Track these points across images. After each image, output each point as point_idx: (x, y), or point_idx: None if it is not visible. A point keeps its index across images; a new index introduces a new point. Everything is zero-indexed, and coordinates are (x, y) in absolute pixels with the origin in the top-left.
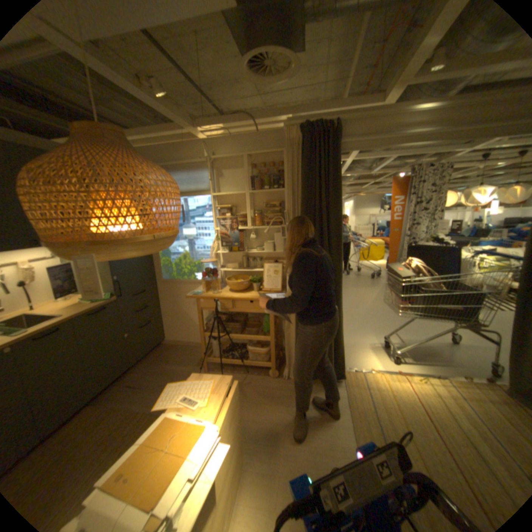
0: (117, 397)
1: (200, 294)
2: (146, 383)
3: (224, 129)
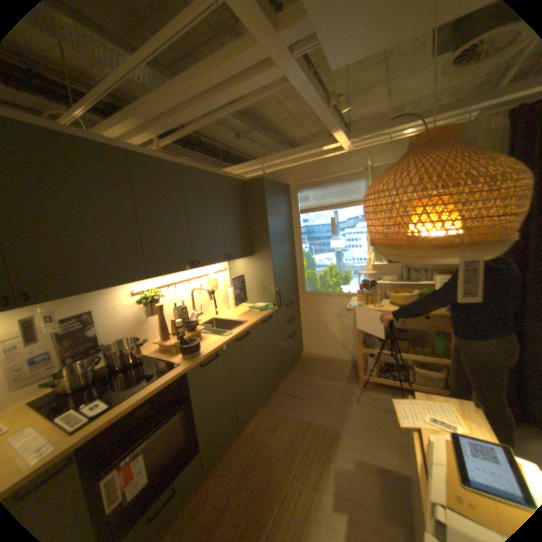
0: (281, 403)
1: (360, 307)
2: (303, 393)
3: (387, 135)
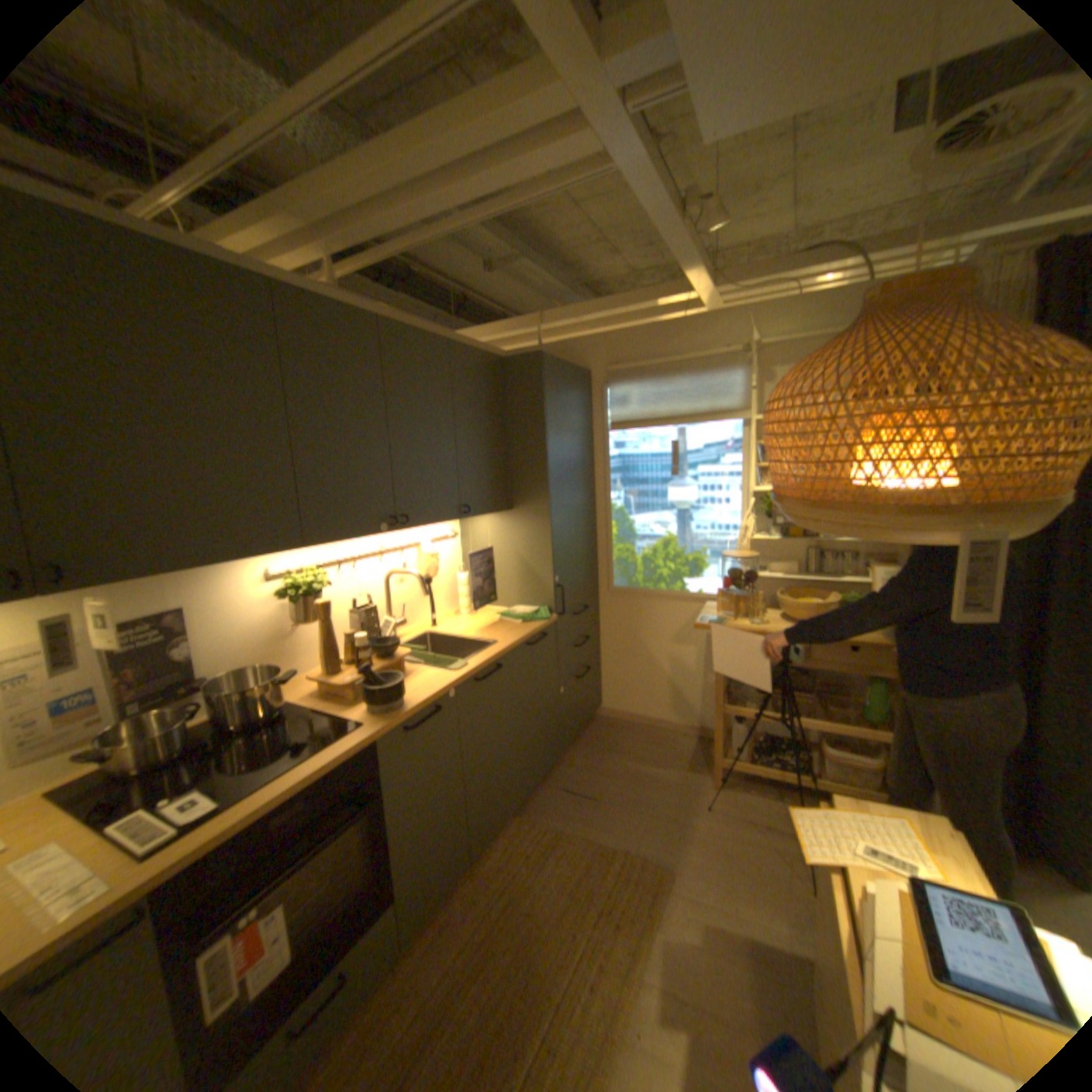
0: (556, 809)
1: (722, 623)
2: (600, 790)
3: (793, 281)
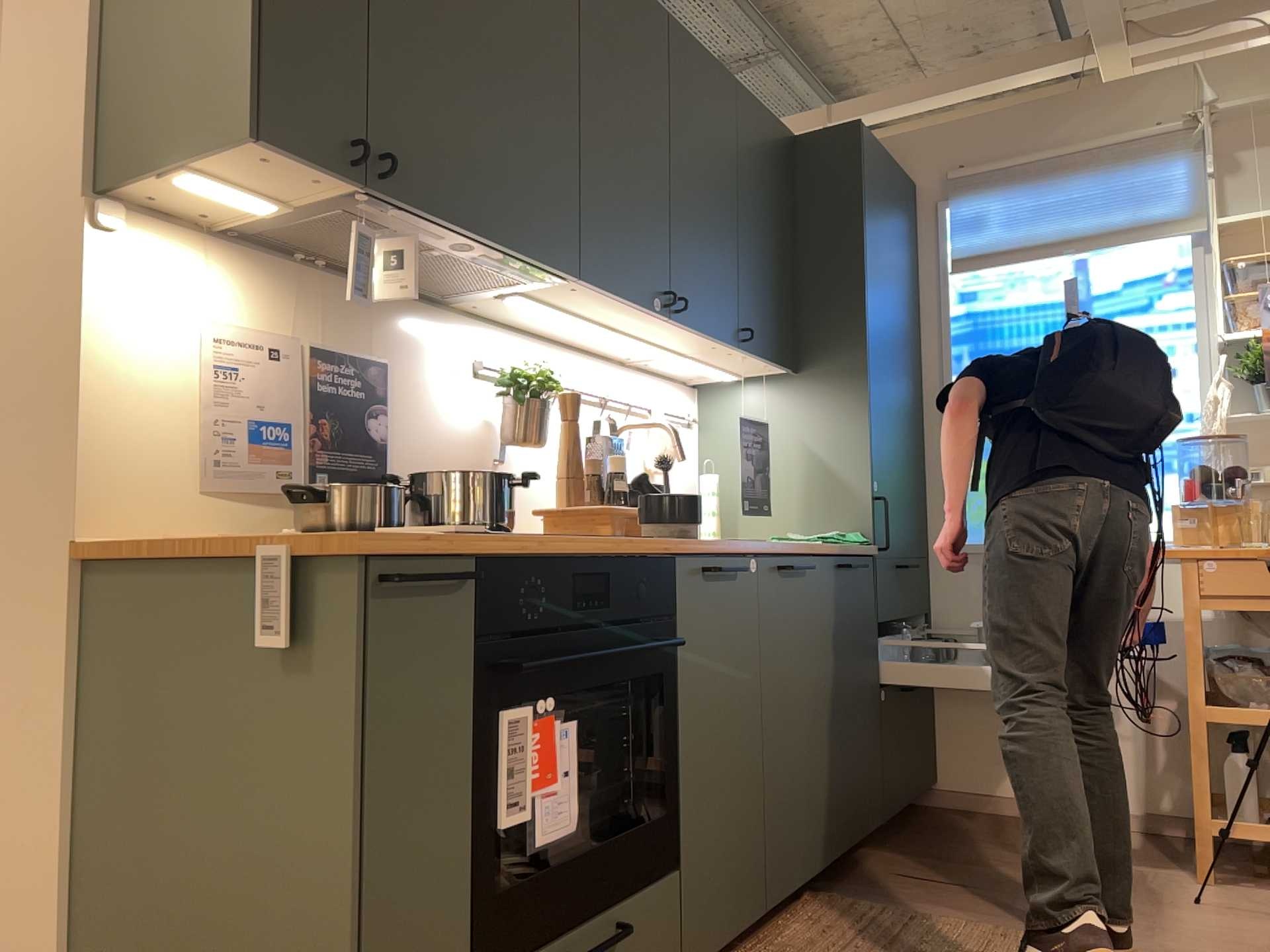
0: (894, 890)
1: (1191, 548)
2: (971, 875)
3: (1258, 24)
